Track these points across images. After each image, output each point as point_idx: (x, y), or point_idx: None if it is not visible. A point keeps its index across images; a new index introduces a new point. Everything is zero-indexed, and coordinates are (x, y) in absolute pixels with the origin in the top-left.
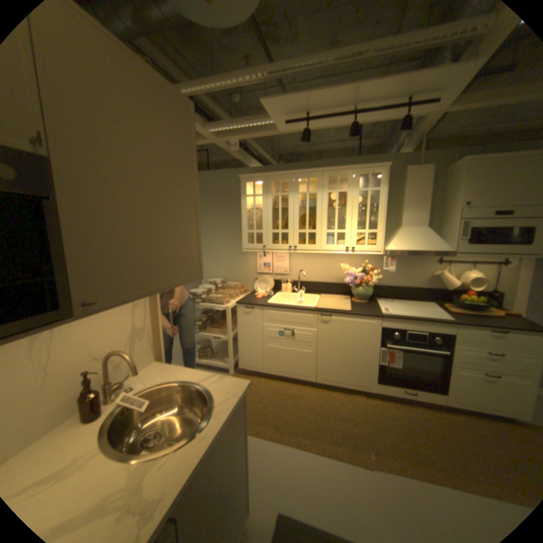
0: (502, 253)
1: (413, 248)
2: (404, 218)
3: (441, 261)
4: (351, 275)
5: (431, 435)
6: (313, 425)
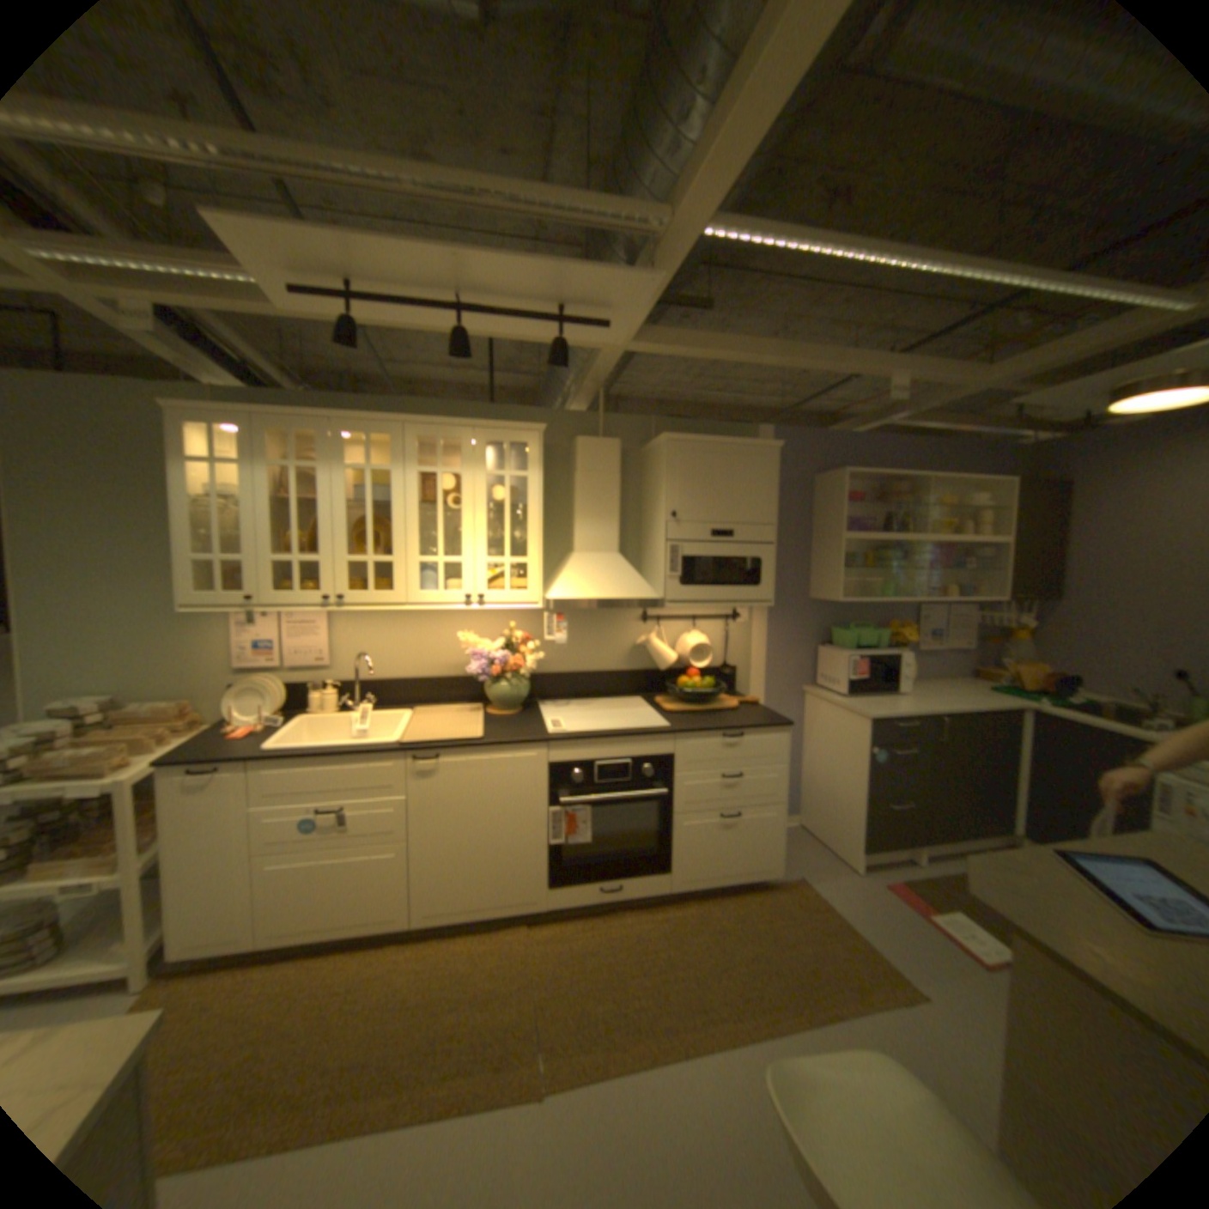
0: (725, 600)
1: (594, 595)
2: (576, 536)
3: (644, 618)
4: (481, 656)
5: (647, 962)
6: (400, 1044)
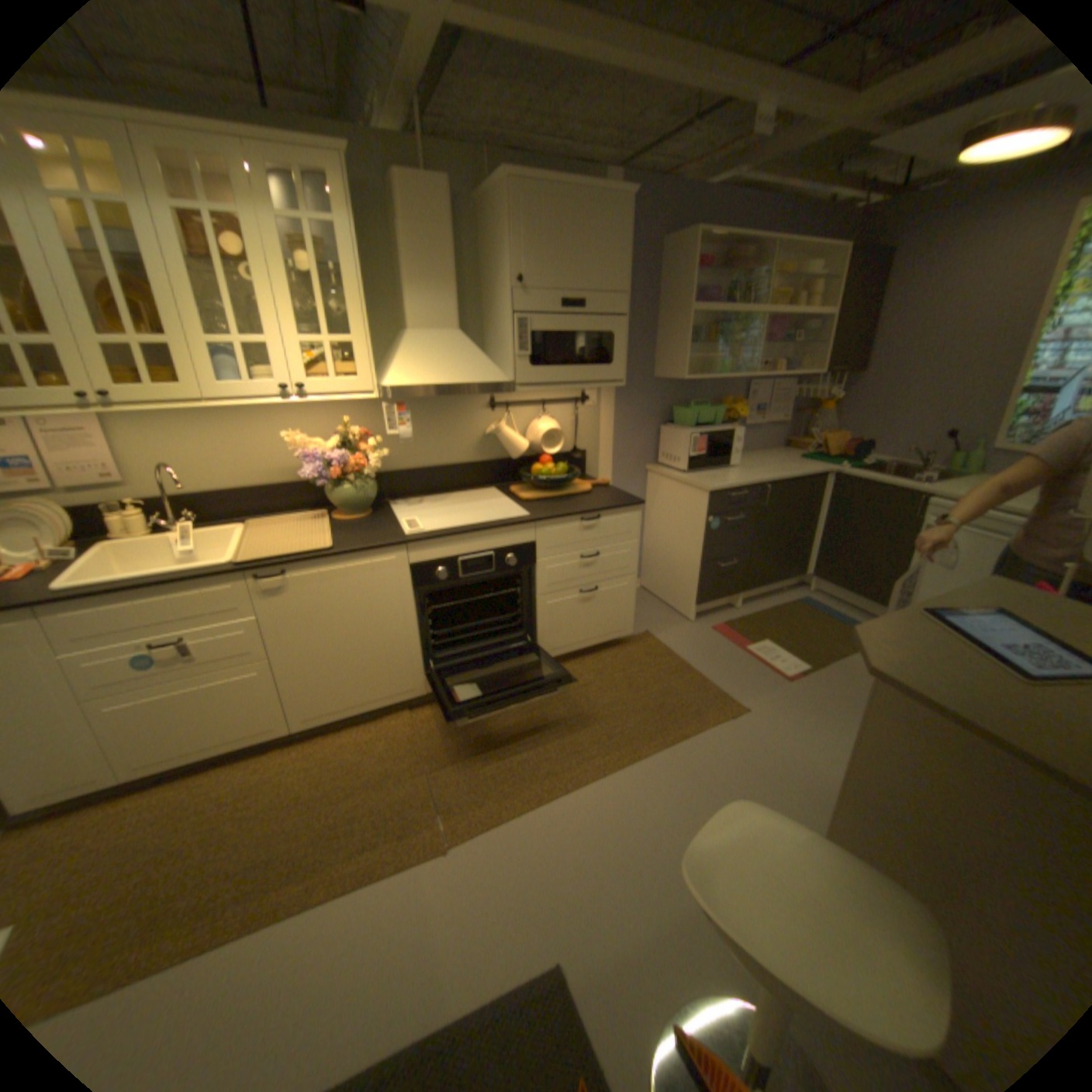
0: (578, 382)
1: (439, 381)
2: (409, 310)
3: (493, 405)
4: (316, 458)
5: (524, 722)
6: (302, 836)
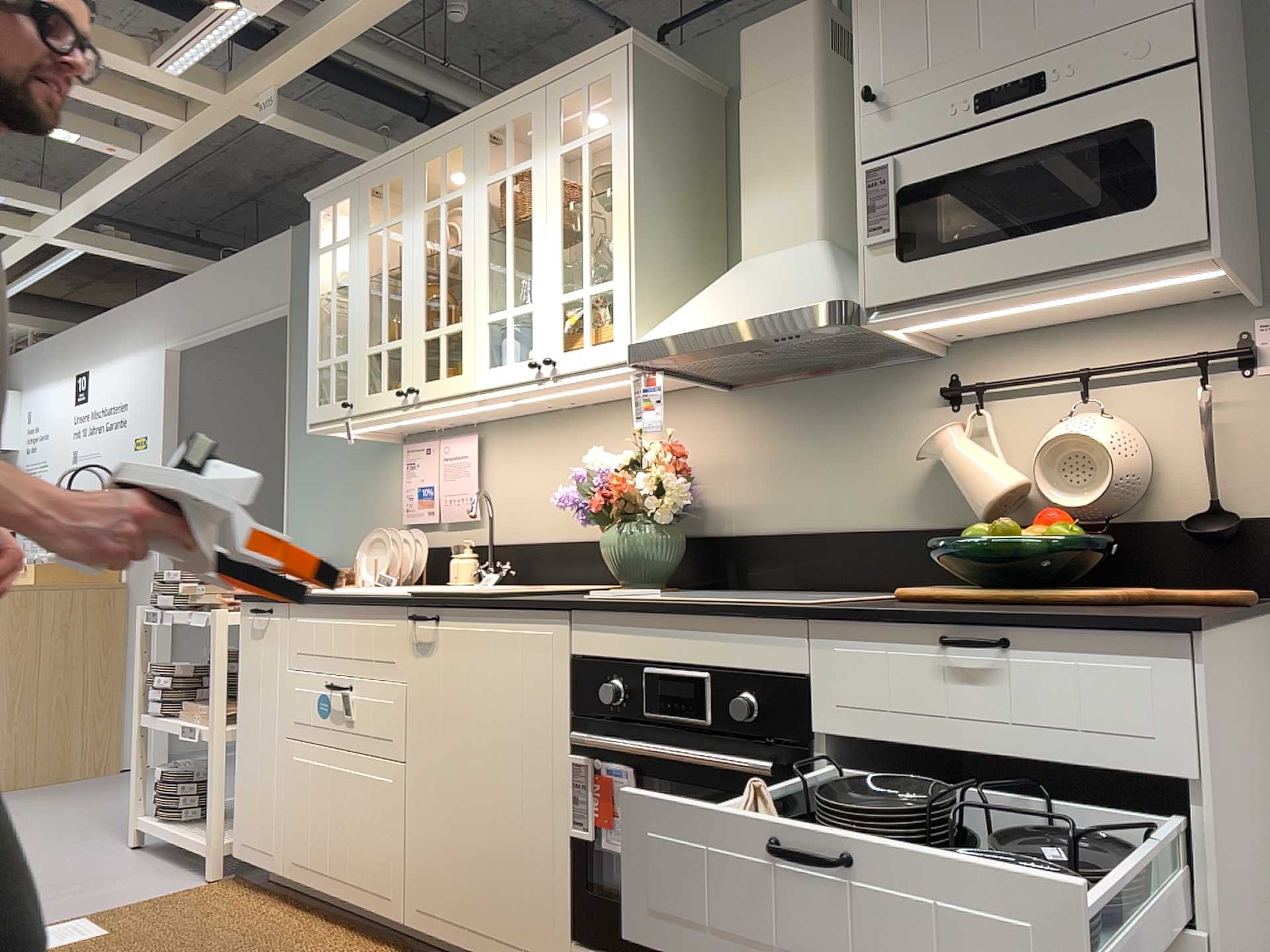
0: (1043, 275)
1: (709, 321)
2: (742, 228)
3: (941, 391)
4: (593, 482)
5: None
6: None
